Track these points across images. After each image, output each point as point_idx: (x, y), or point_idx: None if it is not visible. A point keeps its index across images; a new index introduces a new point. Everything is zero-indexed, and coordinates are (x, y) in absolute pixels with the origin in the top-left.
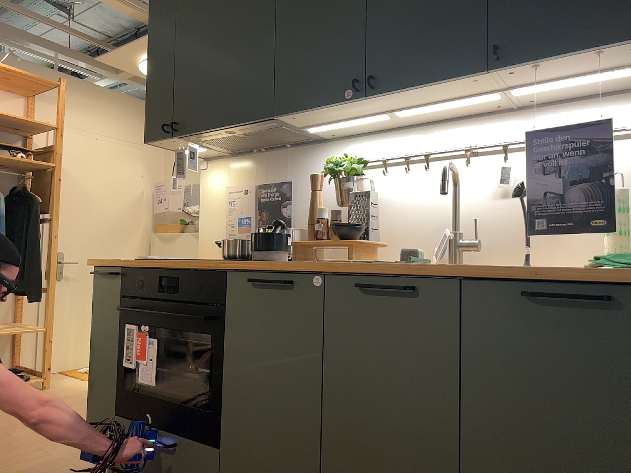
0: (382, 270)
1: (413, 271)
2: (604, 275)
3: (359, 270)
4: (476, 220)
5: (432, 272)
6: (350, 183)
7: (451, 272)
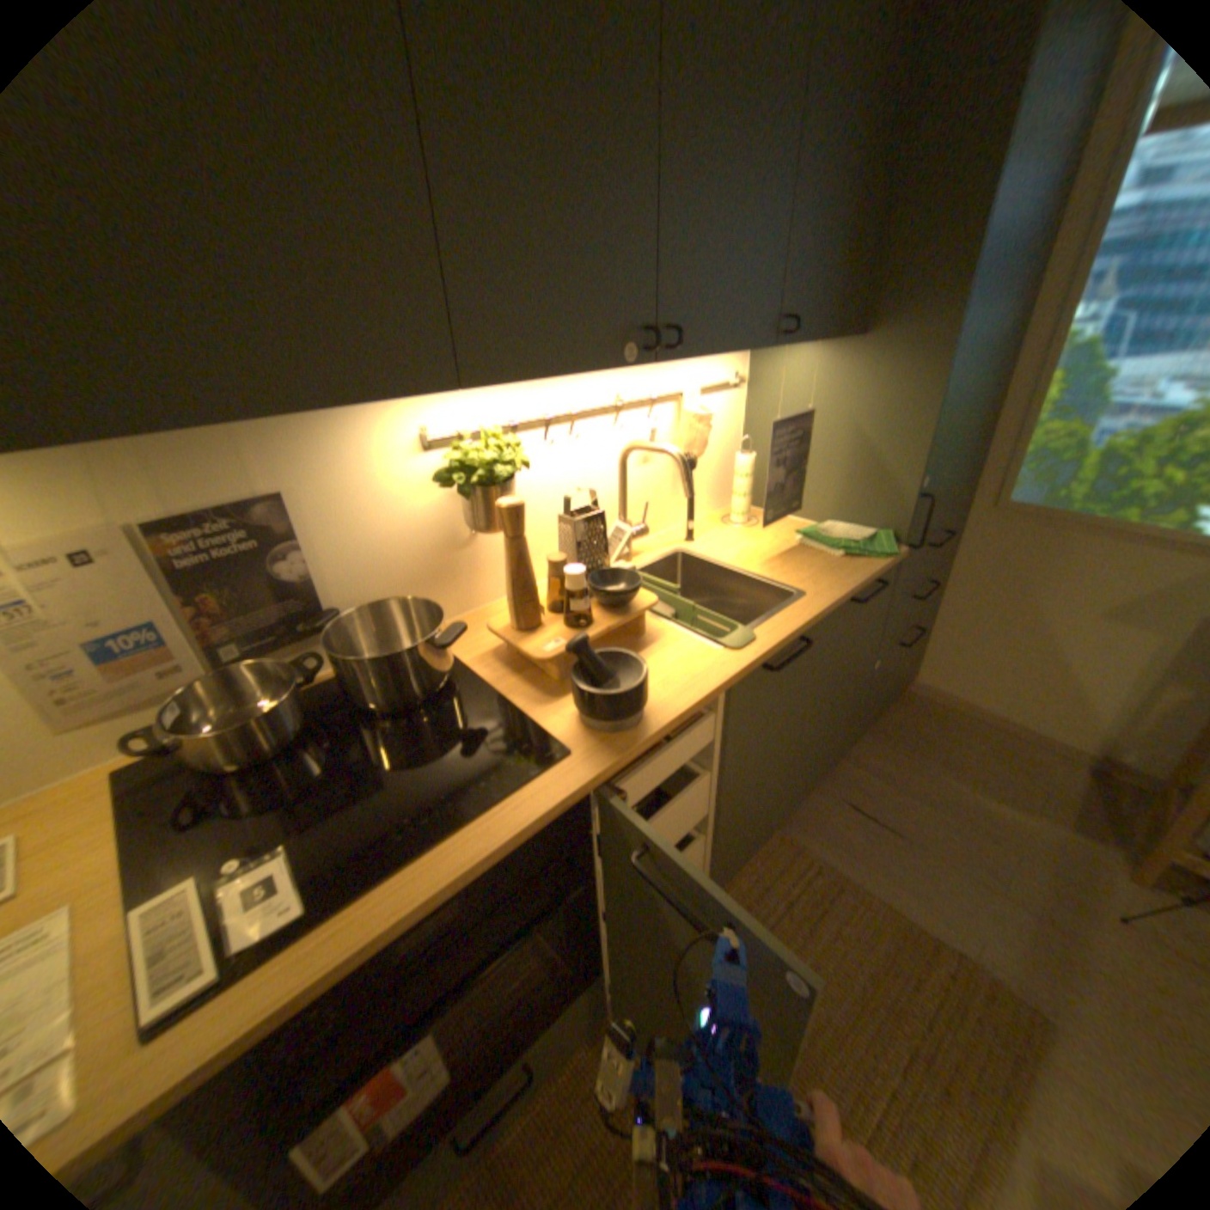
0: (776, 639)
1: (806, 625)
2: (875, 568)
3: (771, 652)
4: (647, 505)
5: (818, 618)
6: (513, 492)
7: (828, 611)
